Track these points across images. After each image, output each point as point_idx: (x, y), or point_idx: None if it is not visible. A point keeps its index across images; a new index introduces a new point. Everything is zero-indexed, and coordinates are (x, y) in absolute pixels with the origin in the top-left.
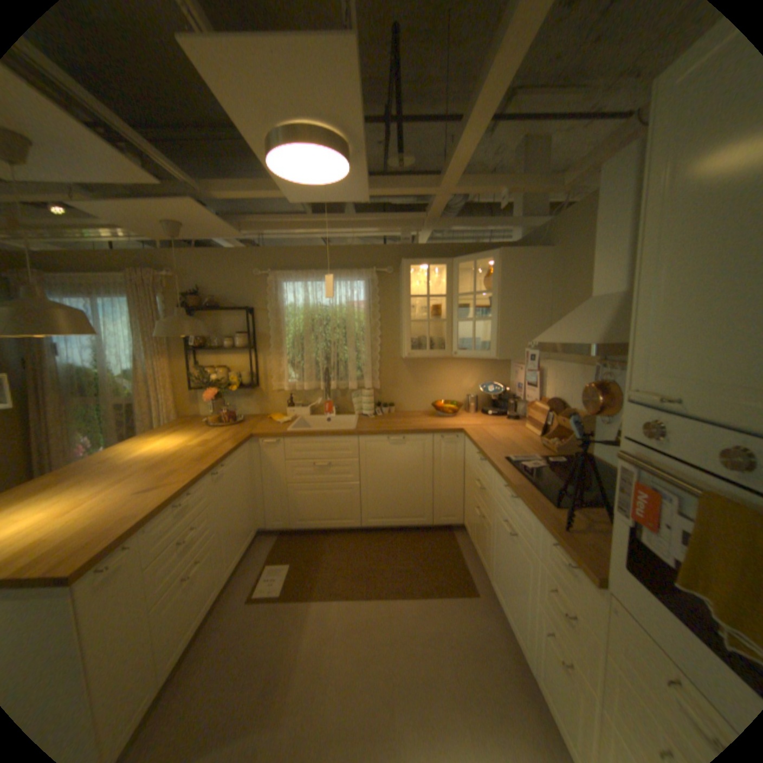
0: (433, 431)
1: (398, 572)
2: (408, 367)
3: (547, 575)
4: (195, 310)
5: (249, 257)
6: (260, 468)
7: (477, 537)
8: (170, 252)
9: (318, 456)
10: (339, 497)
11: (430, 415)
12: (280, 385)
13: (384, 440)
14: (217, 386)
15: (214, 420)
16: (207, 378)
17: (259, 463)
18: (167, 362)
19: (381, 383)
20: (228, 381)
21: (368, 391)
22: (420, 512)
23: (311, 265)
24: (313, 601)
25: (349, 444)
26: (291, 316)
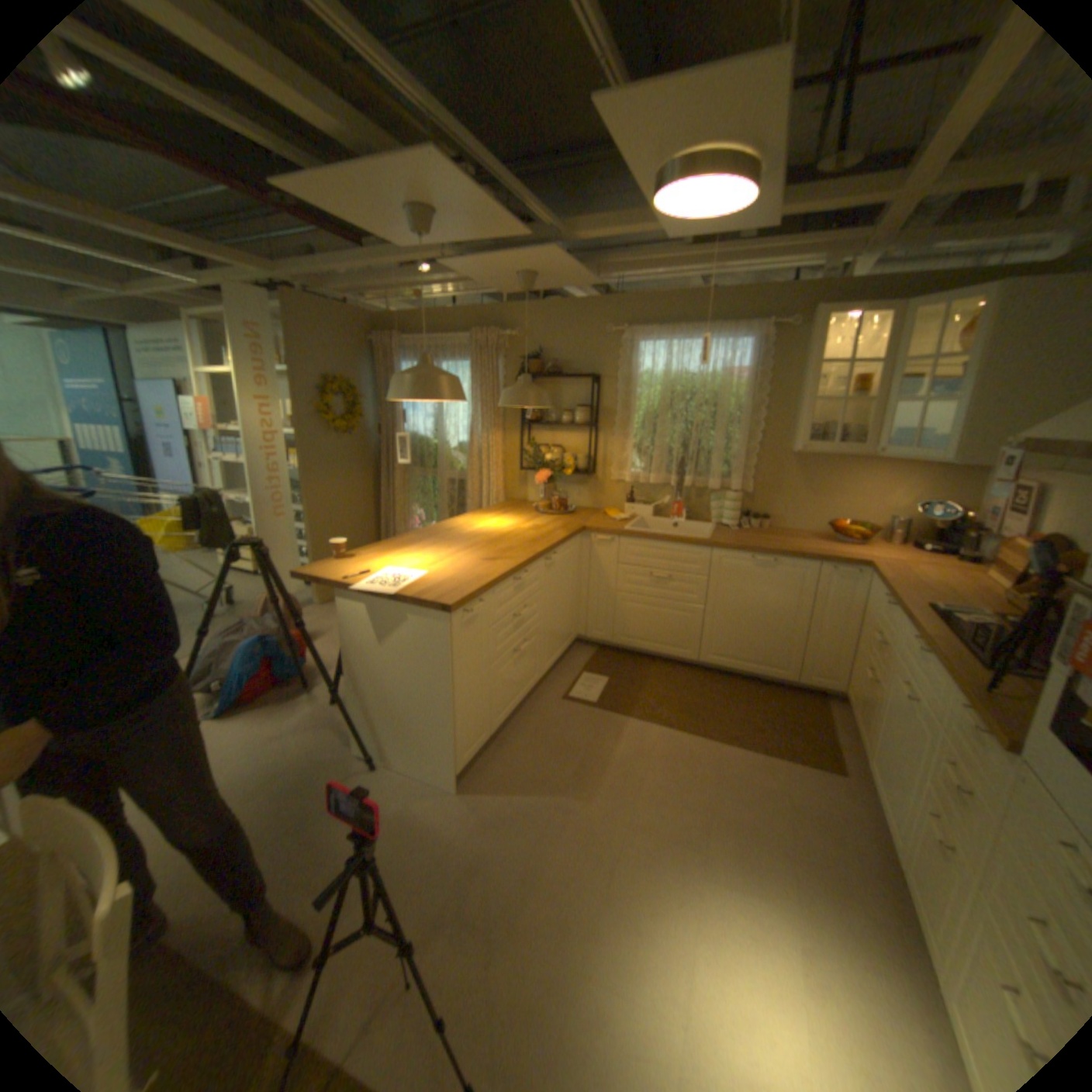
0: (821, 558)
1: (738, 721)
2: (800, 466)
3: (946, 747)
4: (535, 377)
5: (602, 308)
6: (586, 568)
7: (861, 709)
8: (515, 307)
9: (656, 565)
10: (674, 619)
11: (822, 539)
12: (618, 475)
13: (746, 559)
14: (548, 469)
15: (543, 507)
16: (540, 458)
17: (587, 561)
18: (500, 437)
19: (755, 485)
20: (561, 463)
21: (734, 494)
22: (781, 661)
23: (679, 317)
24: (631, 718)
25: (698, 556)
26: (644, 387)
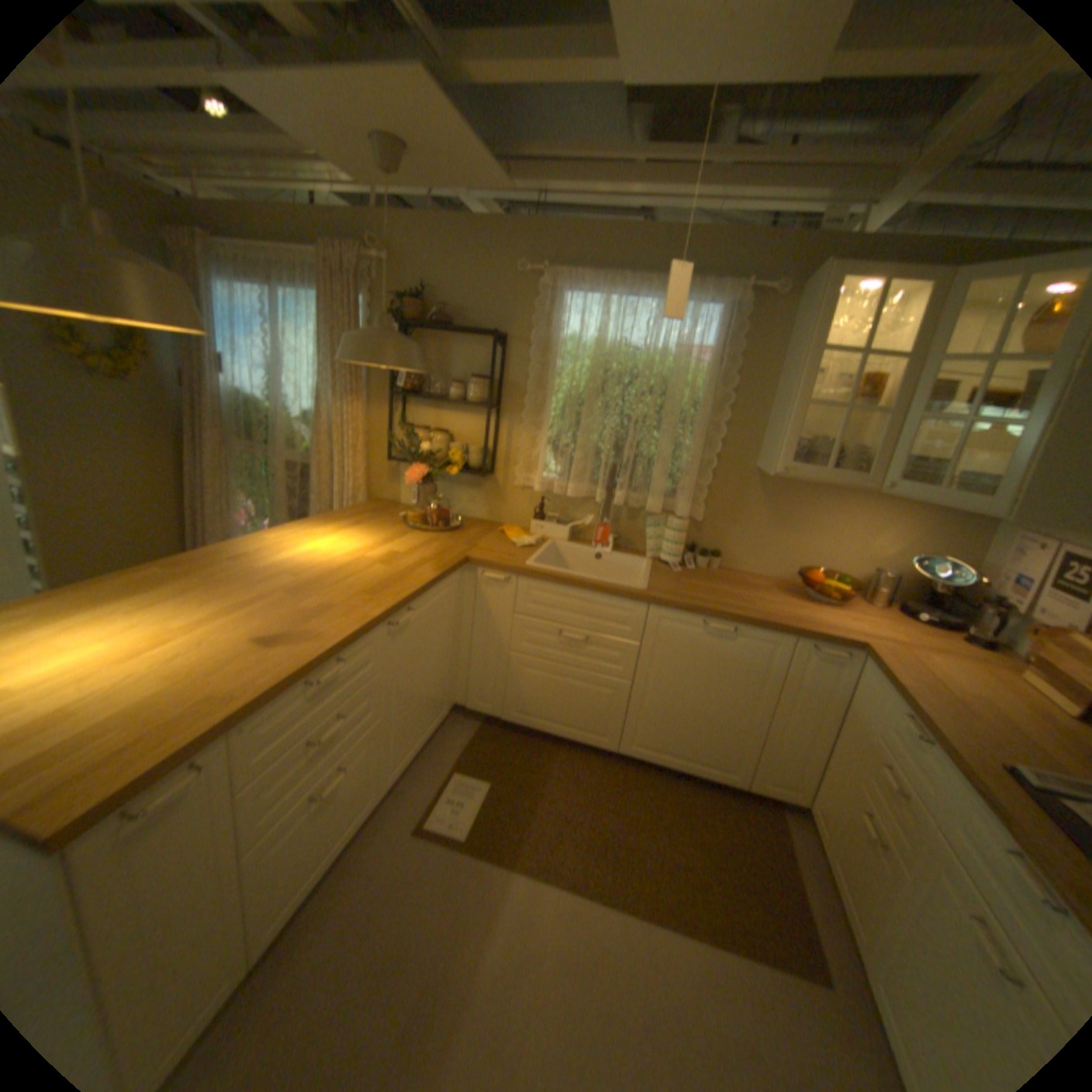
0: (802, 633)
1: (673, 867)
2: (767, 490)
3: None
4: (413, 326)
5: (515, 235)
6: (471, 616)
7: (847, 862)
8: (388, 217)
9: (569, 621)
10: (591, 696)
11: (790, 592)
12: (526, 480)
13: (697, 625)
14: (429, 462)
15: (416, 518)
16: (416, 447)
17: (472, 606)
18: (363, 409)
19: (707, 510)
20: (446, 457)
21: (681, 522)
22: (731, 764)
23: (624, 263)
24: (518, 873)
25: (629, 614)
26: (568, 359)
